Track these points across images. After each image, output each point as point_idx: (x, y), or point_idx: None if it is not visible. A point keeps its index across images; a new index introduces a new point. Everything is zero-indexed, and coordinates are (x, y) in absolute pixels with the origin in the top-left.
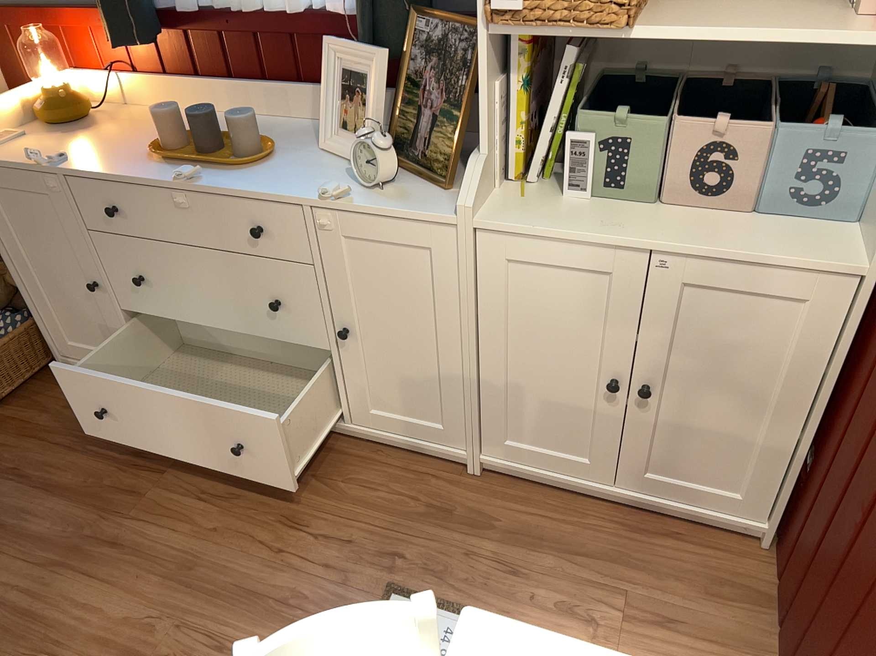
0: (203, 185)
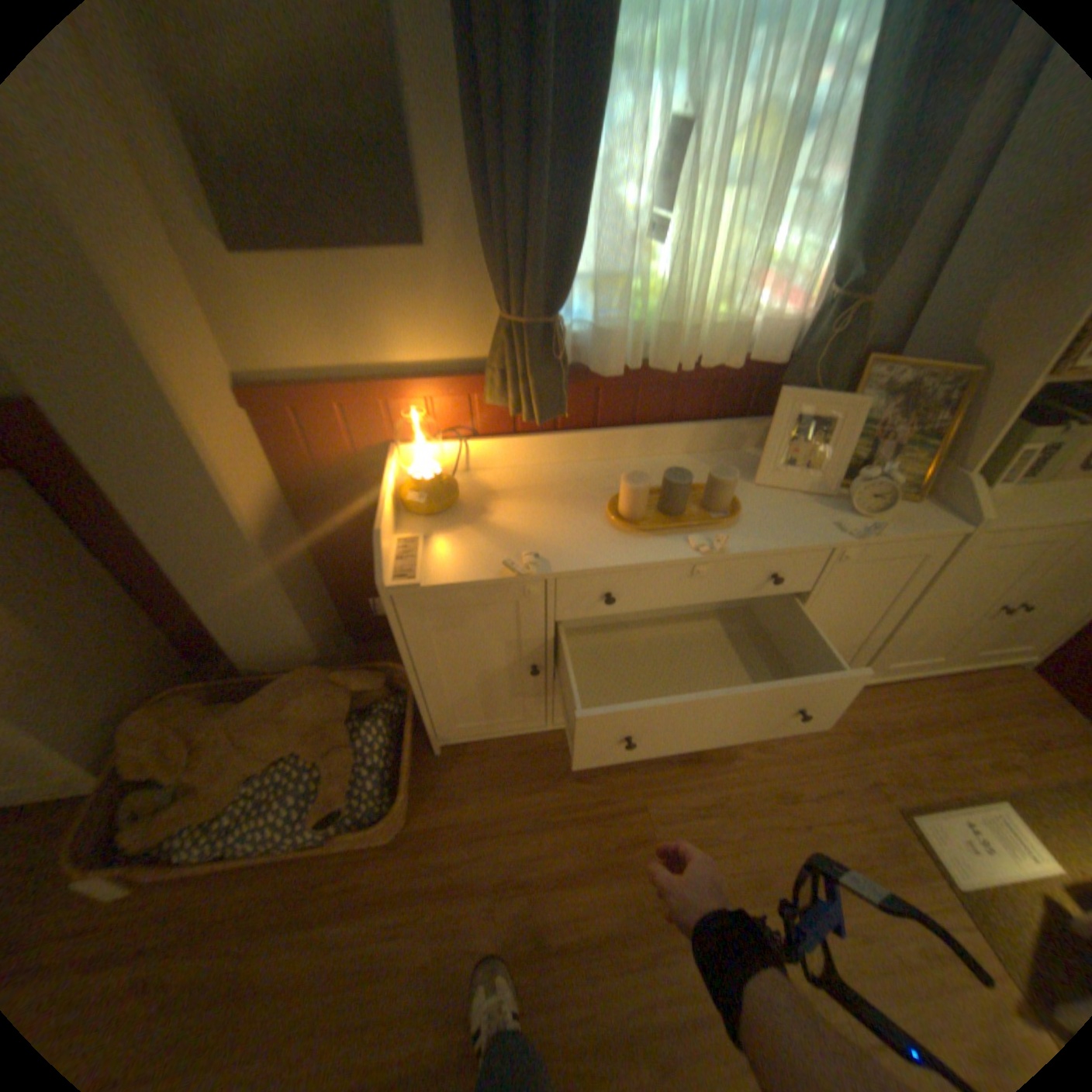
0: (725, 549)
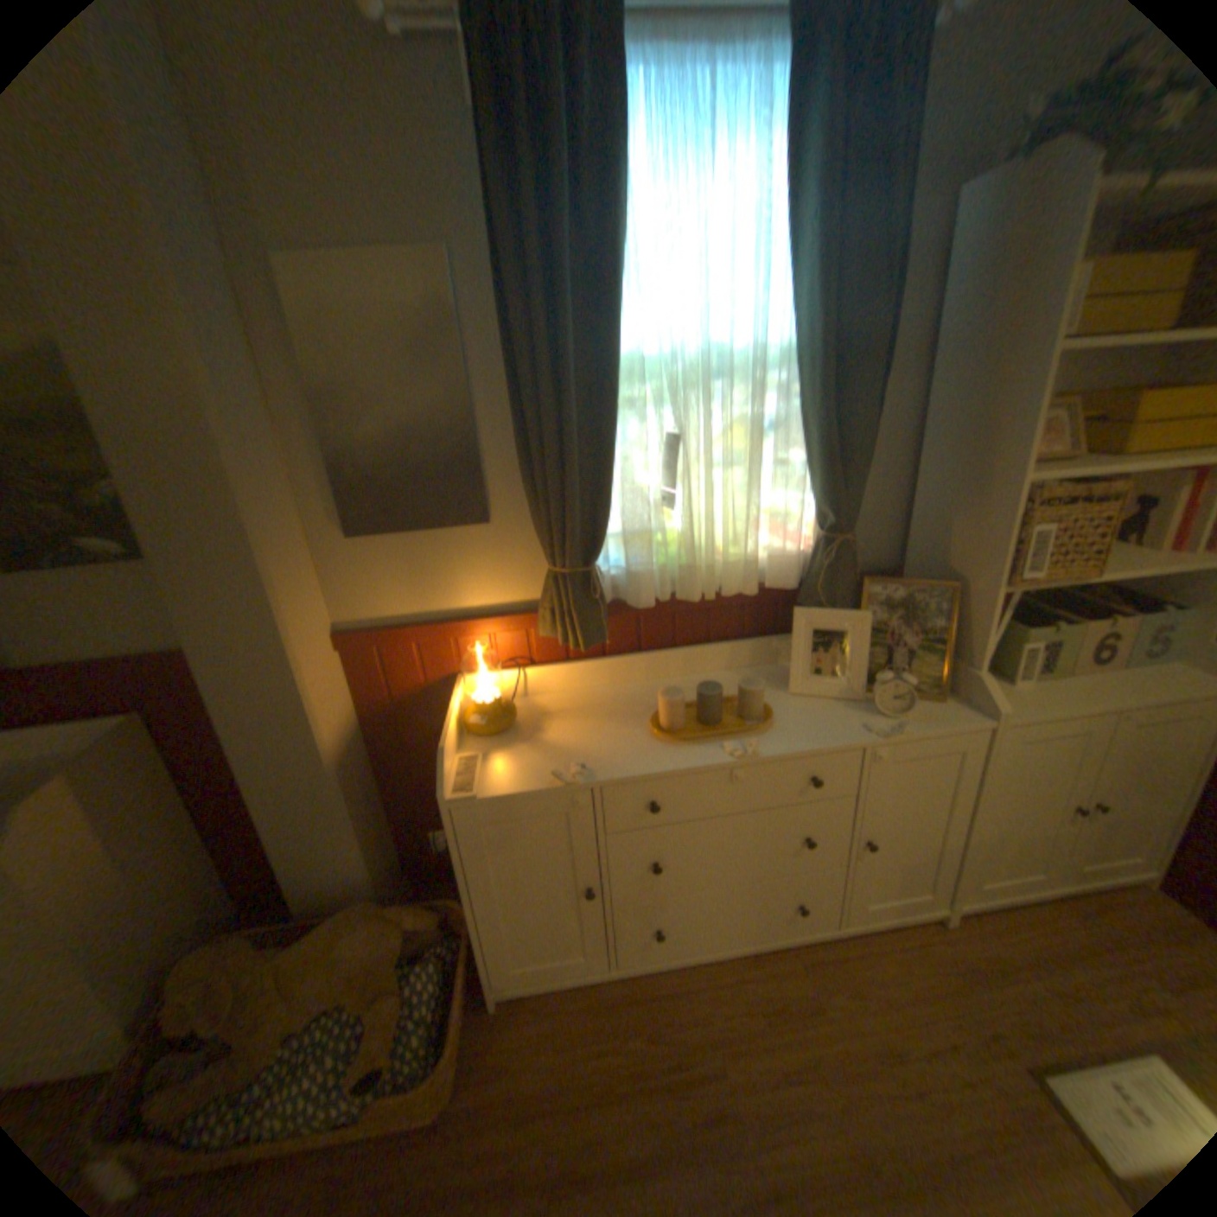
0: (758, 753)
